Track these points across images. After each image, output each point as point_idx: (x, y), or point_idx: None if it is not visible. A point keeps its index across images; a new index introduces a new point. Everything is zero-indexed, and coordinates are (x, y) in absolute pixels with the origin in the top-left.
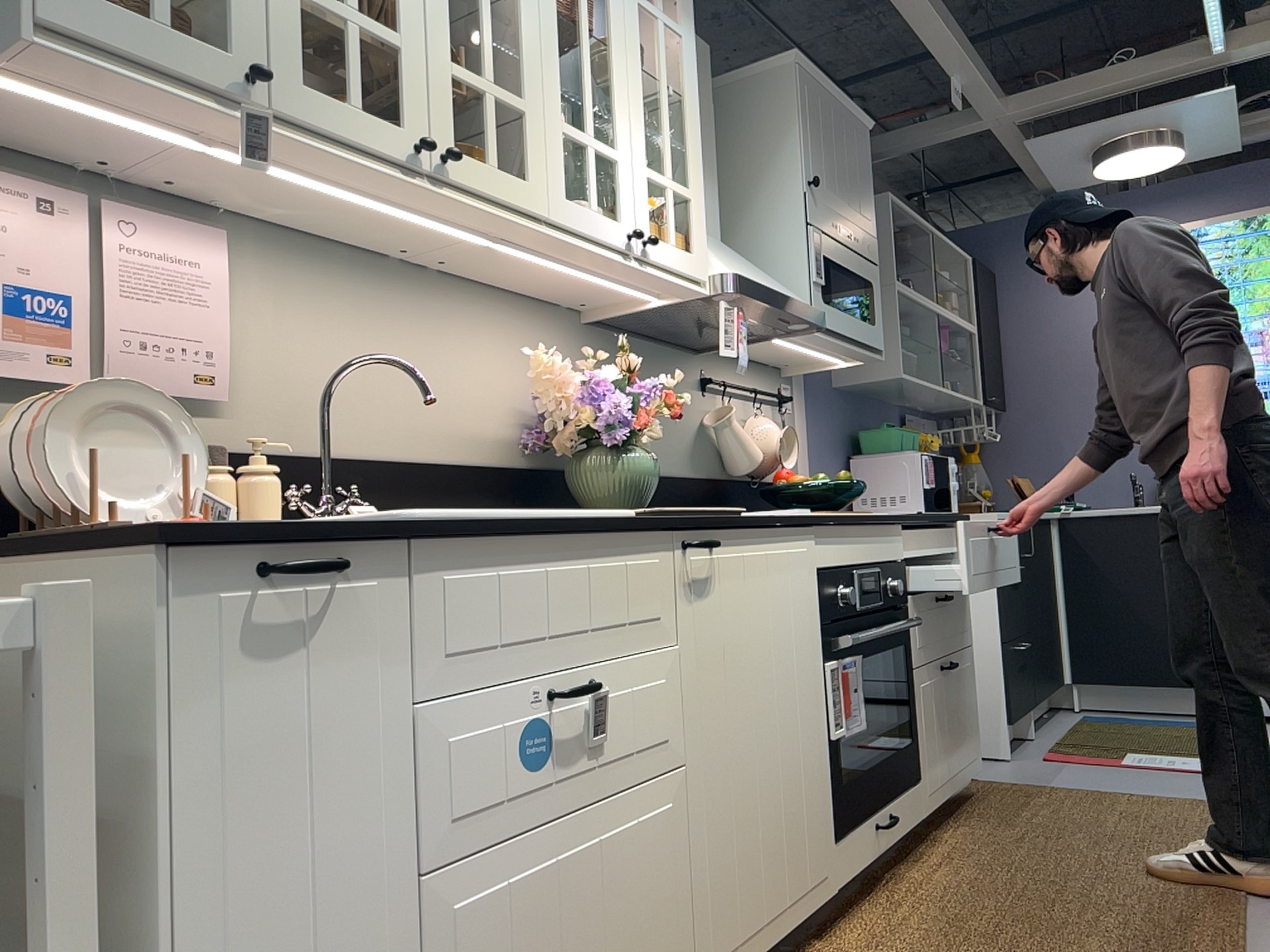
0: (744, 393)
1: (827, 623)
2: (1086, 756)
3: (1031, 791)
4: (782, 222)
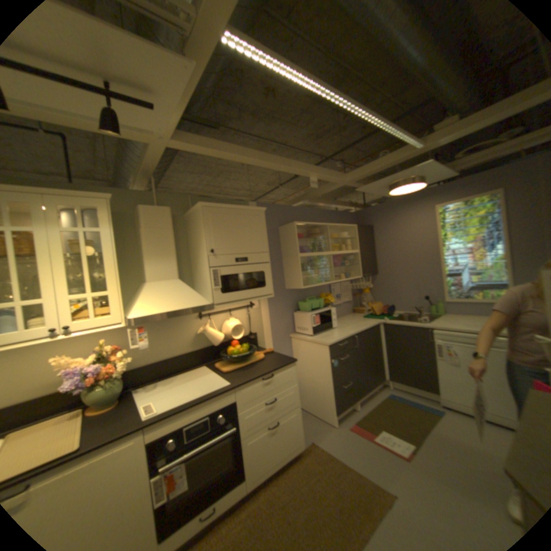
0: (225, 311)
1: (153, 461)
2: (364, 432)
3: (321, 461)
4: (204, 265)
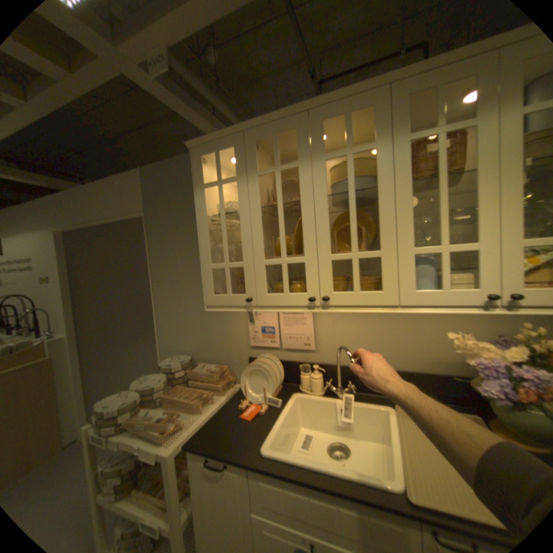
0: None
1: None
2: None
3: None
4: None
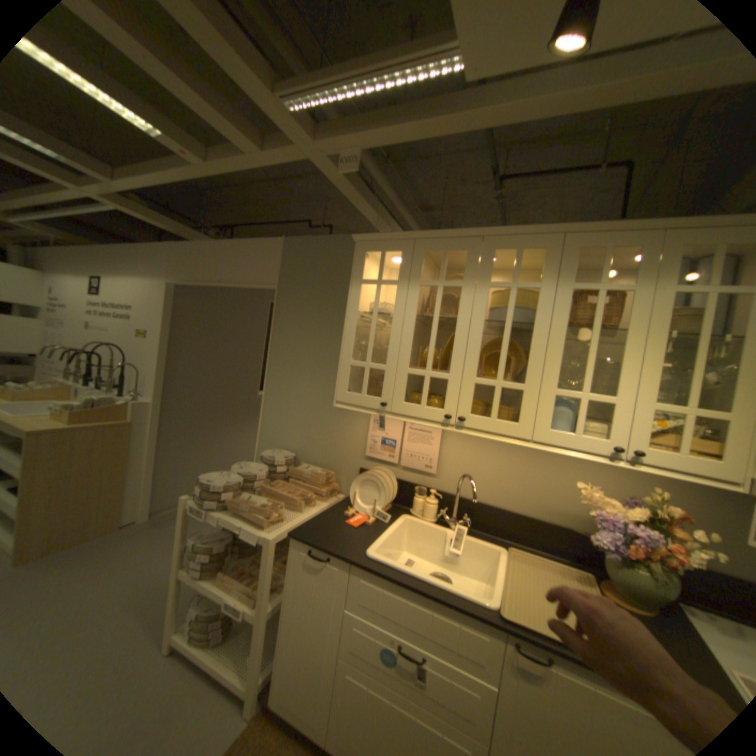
0: None
1: None
2: None
3: None
4: None
